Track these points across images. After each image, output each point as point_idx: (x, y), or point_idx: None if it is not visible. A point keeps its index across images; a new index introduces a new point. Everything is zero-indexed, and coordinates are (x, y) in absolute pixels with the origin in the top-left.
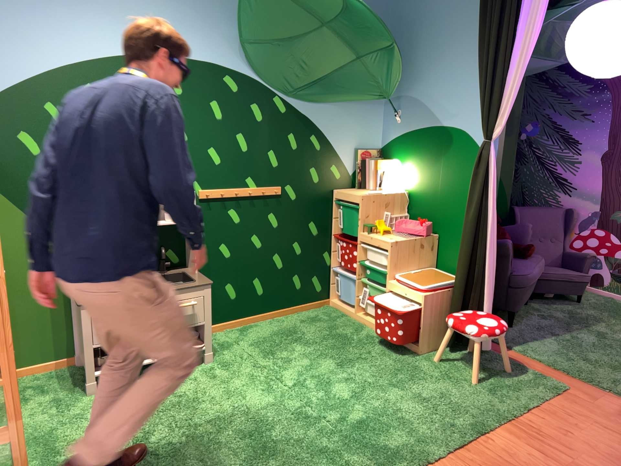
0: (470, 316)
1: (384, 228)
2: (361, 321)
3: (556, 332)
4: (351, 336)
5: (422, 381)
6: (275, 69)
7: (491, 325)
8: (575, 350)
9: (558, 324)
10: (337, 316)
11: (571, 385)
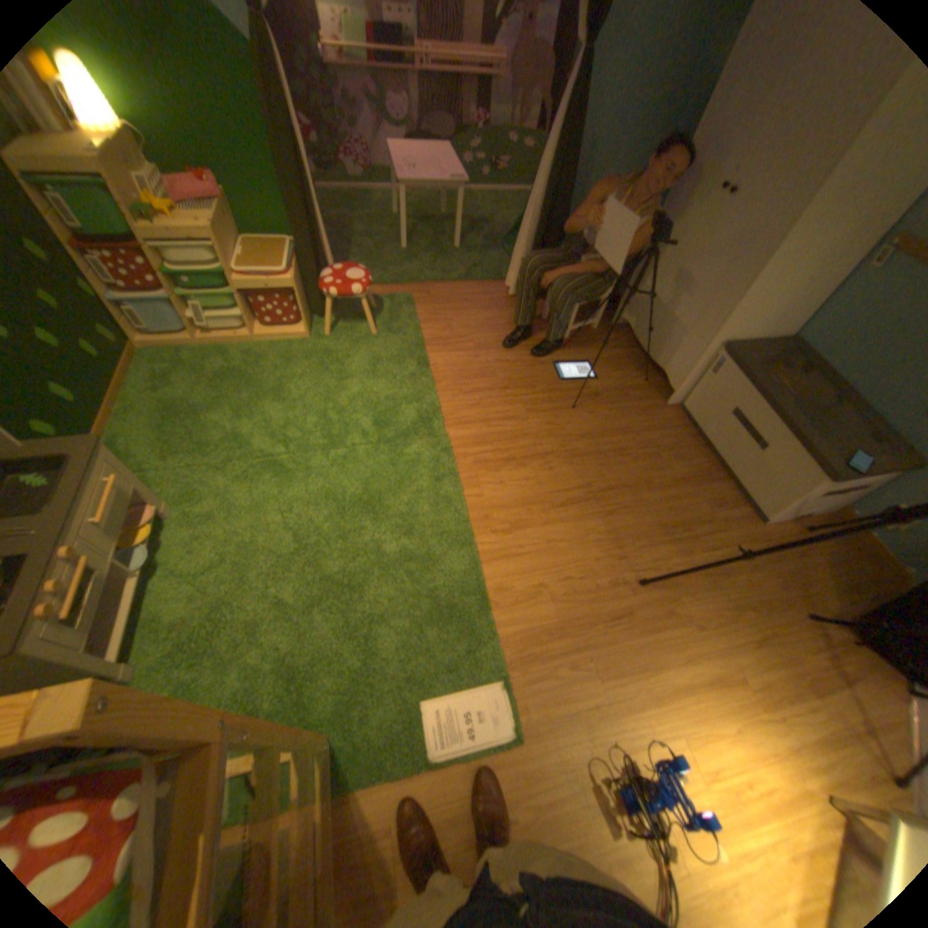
0: (333, 277)
1: (164, 207)
2: (207, 343)
3: (345, 250)
4: (229, 365)
5: (347, 359)
6: None
7: (358, 277)
8: (374, 260)
9: (335, 241)
10: (170, 355)
11: (408, 293)
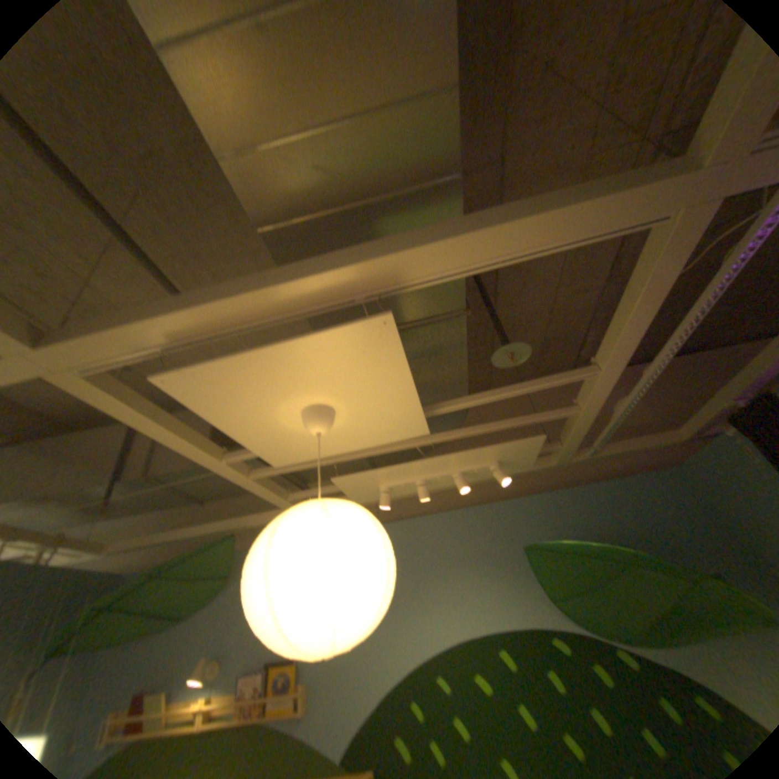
0: None
1: None
2: None
3: None
4: None
5: None
6: (601, 620)
7: None
8: None
9: None
10: None
11: None
